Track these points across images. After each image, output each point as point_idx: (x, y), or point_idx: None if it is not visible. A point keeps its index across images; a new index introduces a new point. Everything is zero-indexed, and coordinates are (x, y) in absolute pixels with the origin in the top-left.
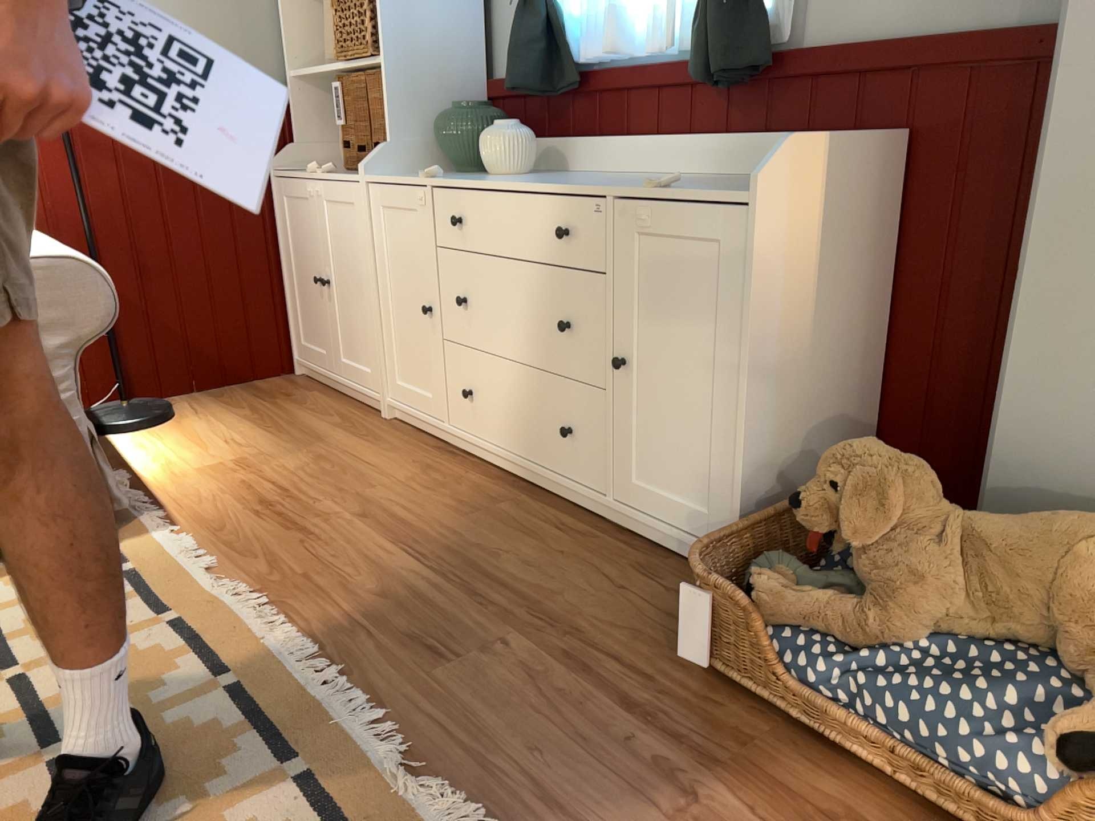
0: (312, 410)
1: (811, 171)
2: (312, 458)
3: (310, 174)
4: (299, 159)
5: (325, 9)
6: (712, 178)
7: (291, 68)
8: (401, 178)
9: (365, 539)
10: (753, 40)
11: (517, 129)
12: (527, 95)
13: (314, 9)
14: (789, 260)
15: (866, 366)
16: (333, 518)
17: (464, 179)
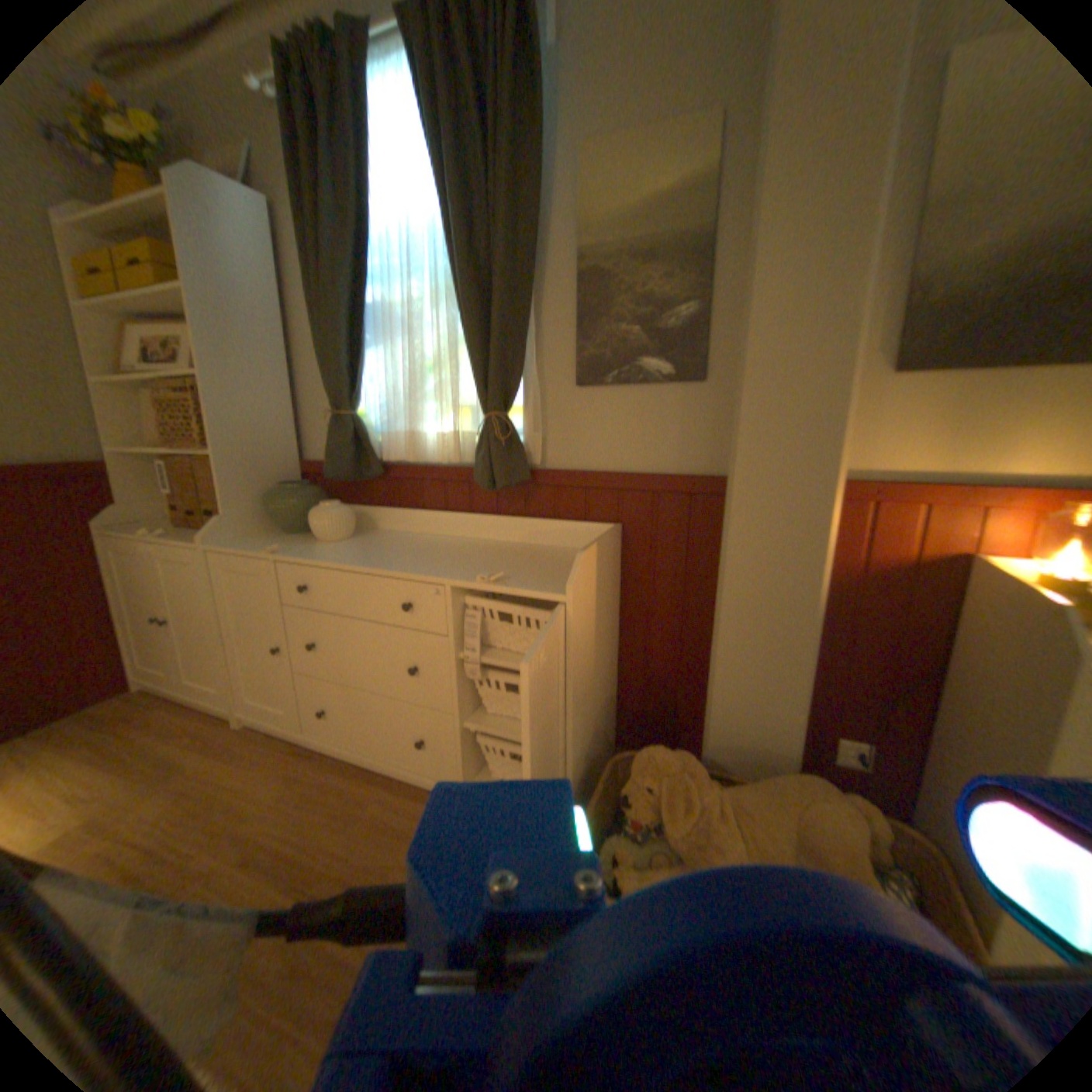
0: (159, 734)
1: (592, 567)
2: (173, 799)
3: (136, 530)
4: (121, 514)
5: (138, 393)
6: (498, 545)
7: (106, 442)
8: (240, 546)
9: (255, 898)
10: (522, 463)
11: (342, 507)
12: (344, 480)
13: (126, 393)
14: (586, 627)
15: (613, 663)
16: (213, 880)
17: (305, 553)
